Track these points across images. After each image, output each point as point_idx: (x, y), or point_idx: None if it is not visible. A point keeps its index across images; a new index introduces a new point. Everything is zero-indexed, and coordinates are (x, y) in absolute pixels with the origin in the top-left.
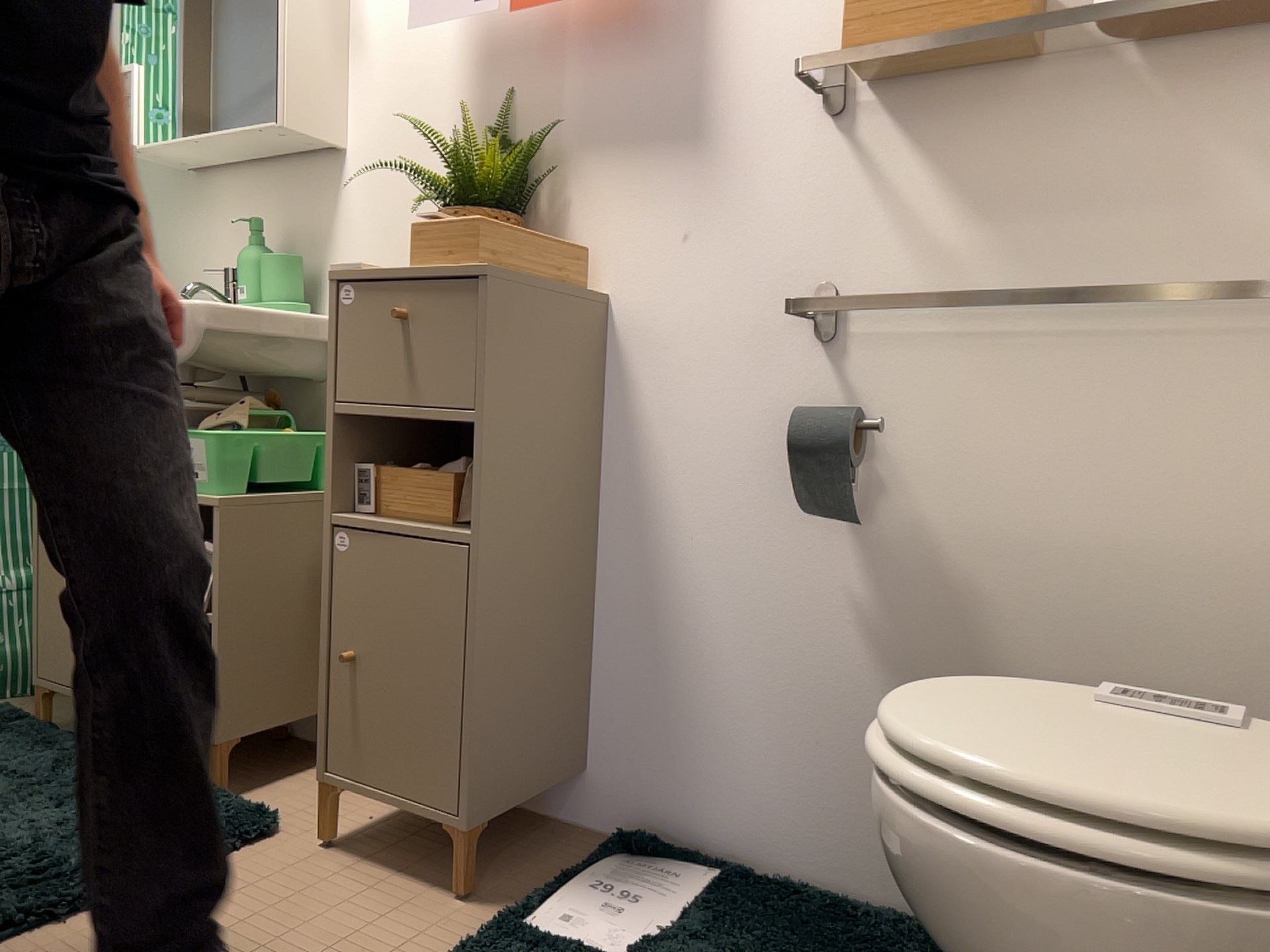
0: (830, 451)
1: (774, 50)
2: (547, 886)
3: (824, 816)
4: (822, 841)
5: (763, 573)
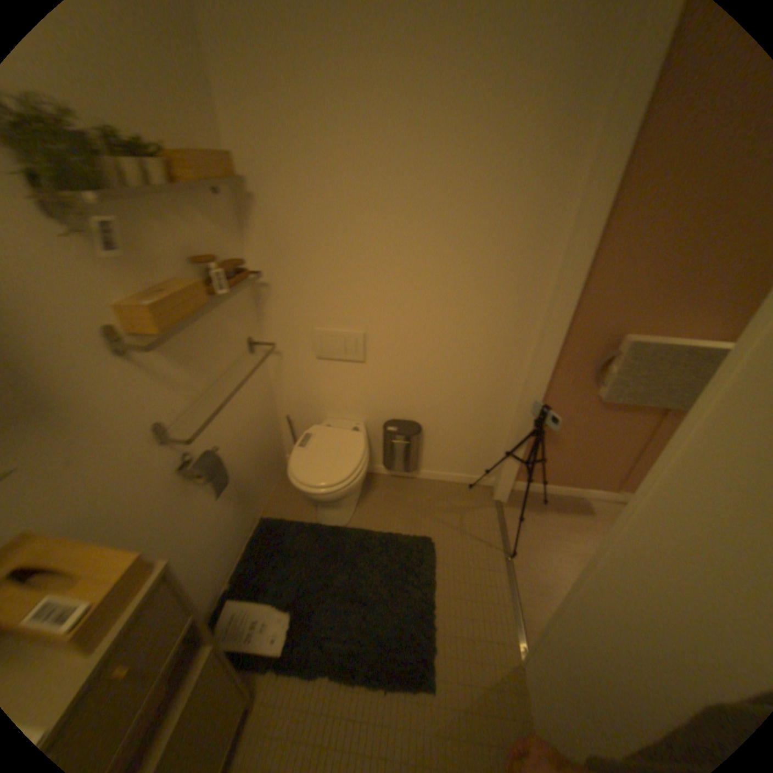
0: (220, 468)
1: (67, 329)
2: (243, 667)
3: (224, 555)
4: (226, 560)
5: (183, 532)
